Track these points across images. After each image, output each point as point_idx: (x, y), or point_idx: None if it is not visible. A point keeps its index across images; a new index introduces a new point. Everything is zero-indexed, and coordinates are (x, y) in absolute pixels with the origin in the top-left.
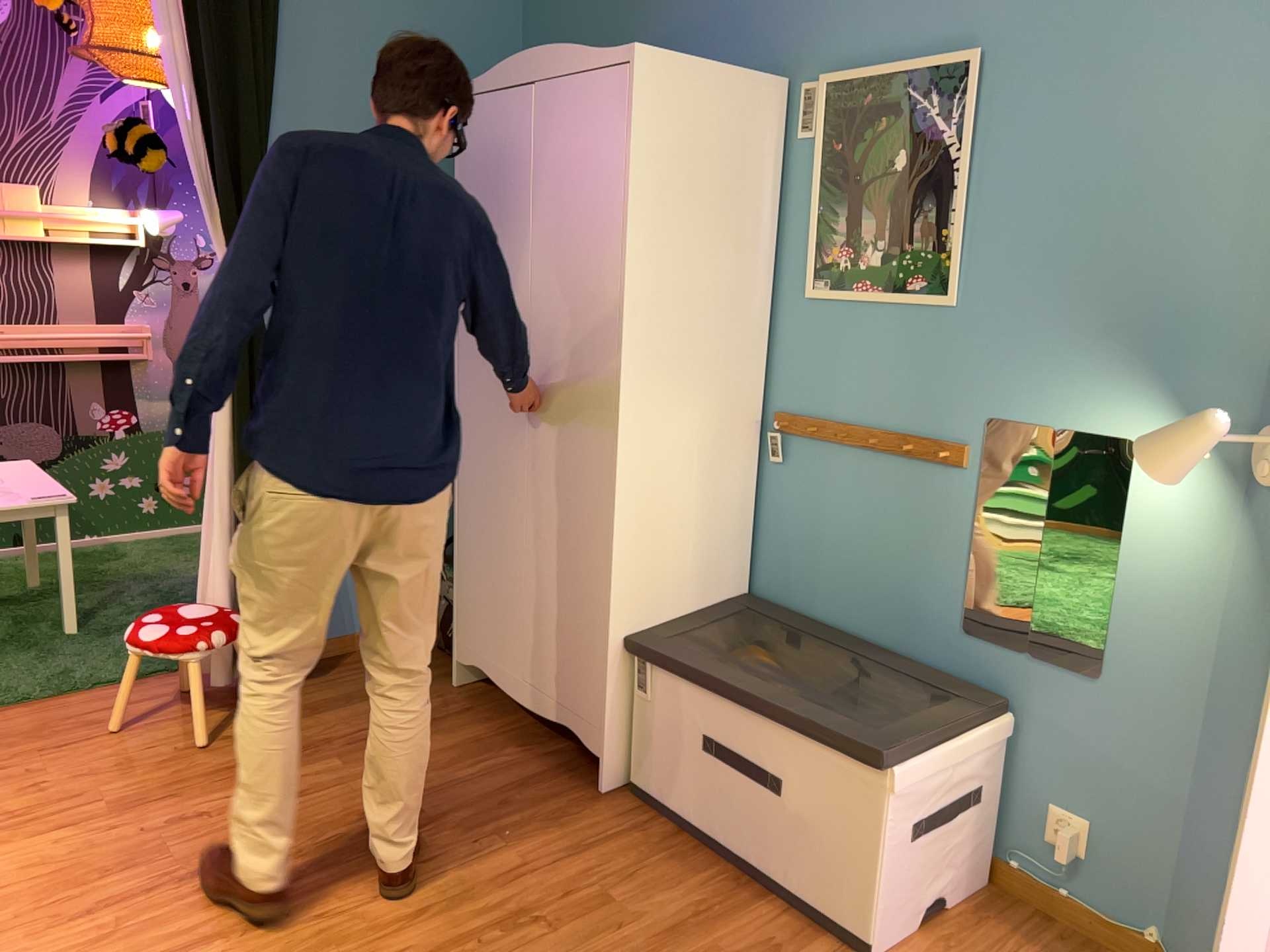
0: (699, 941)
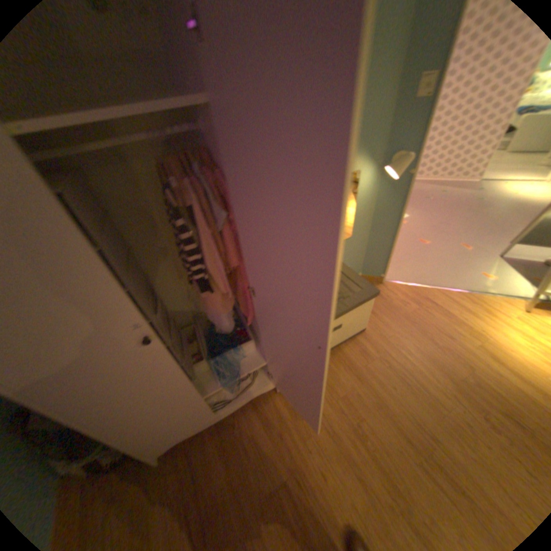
0: (361, 371)
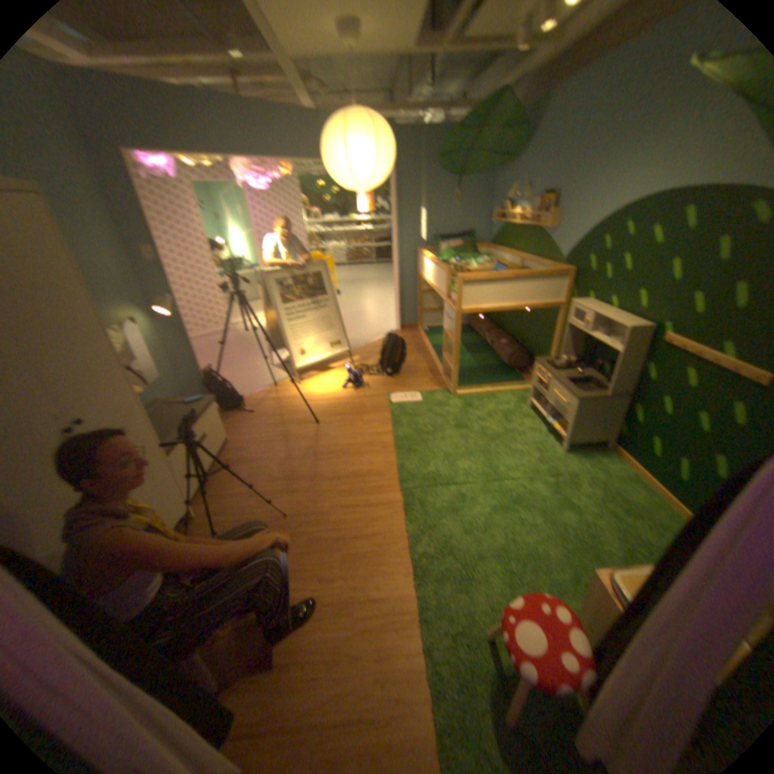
0: (248, 459)
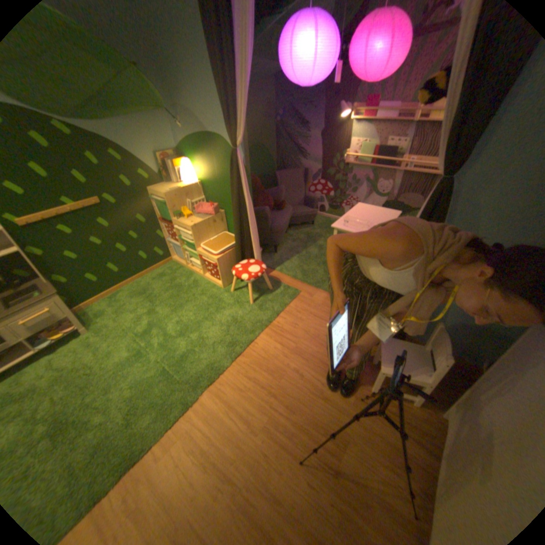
0: None
